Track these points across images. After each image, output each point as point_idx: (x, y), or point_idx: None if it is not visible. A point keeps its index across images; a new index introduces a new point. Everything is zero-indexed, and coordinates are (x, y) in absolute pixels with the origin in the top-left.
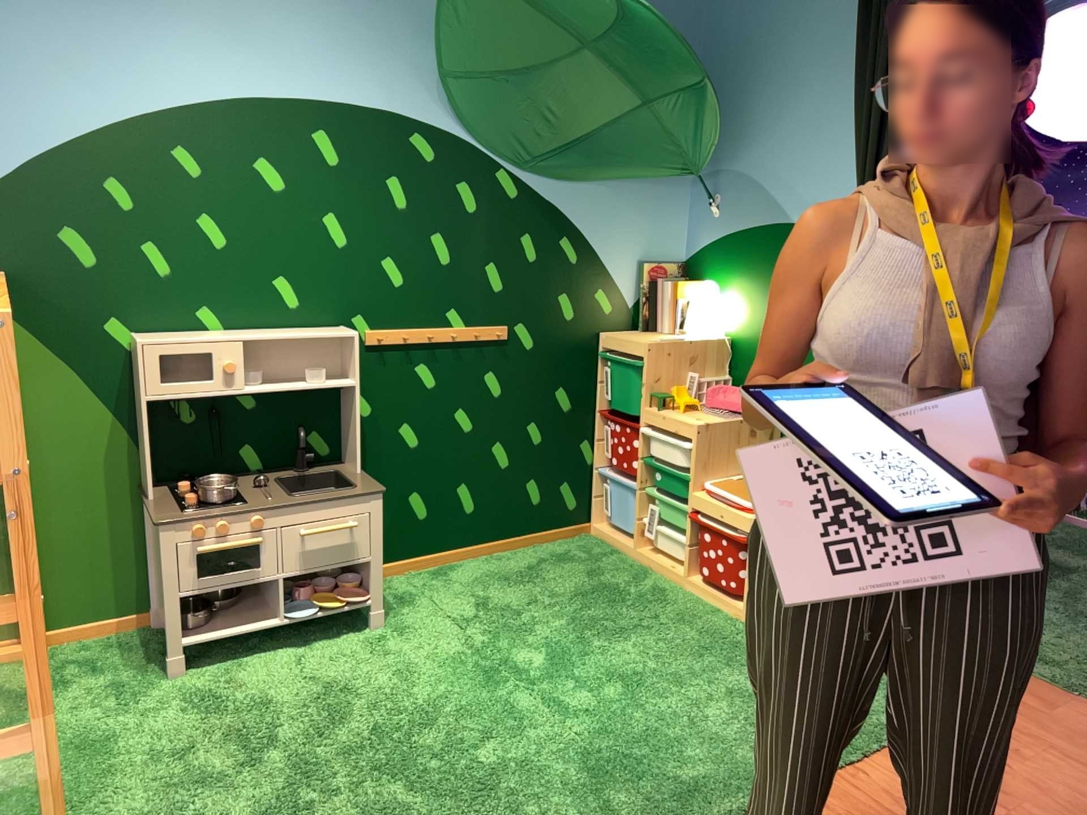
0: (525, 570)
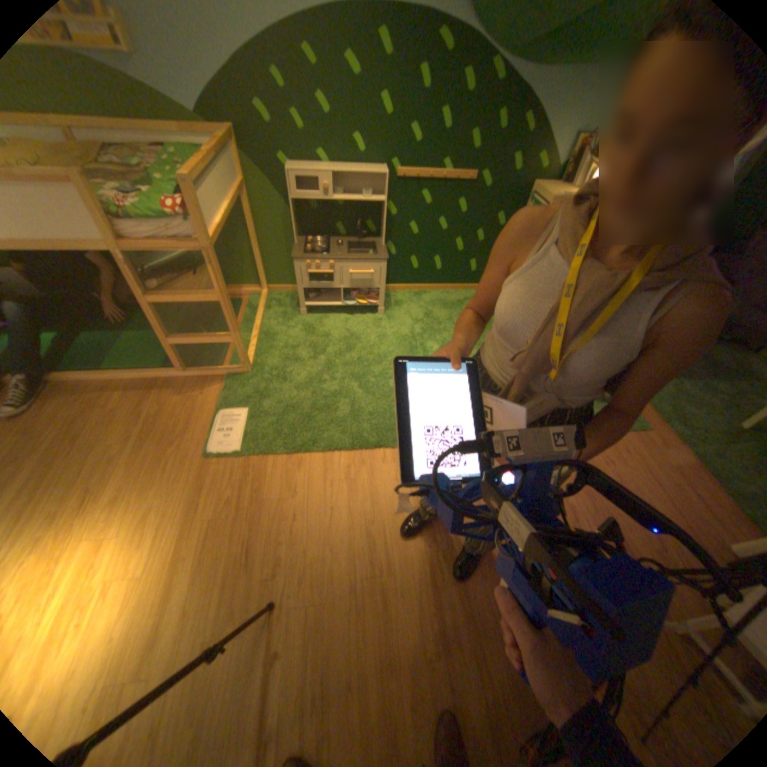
0: (454, 304)
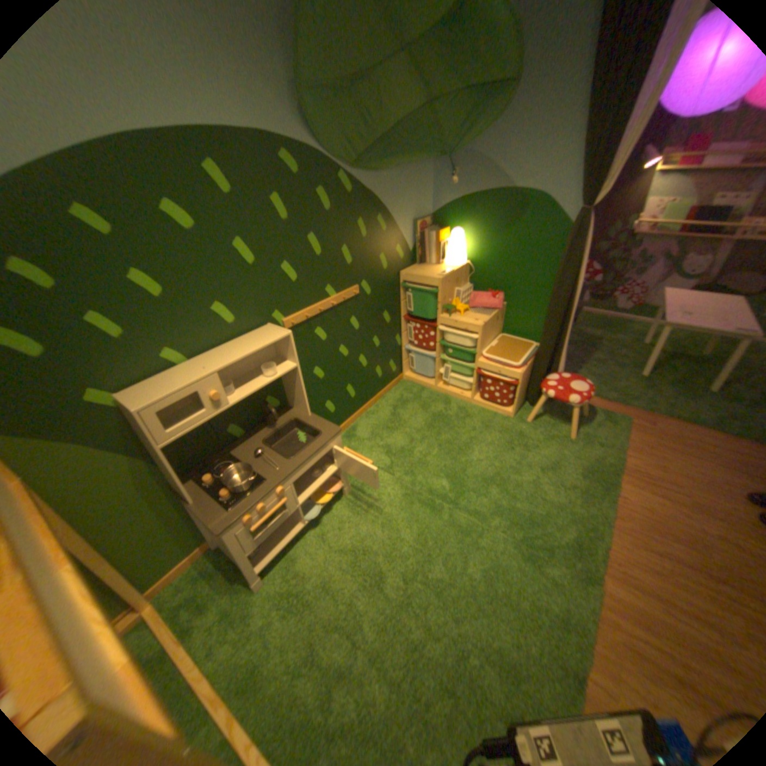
0: (391, 419)
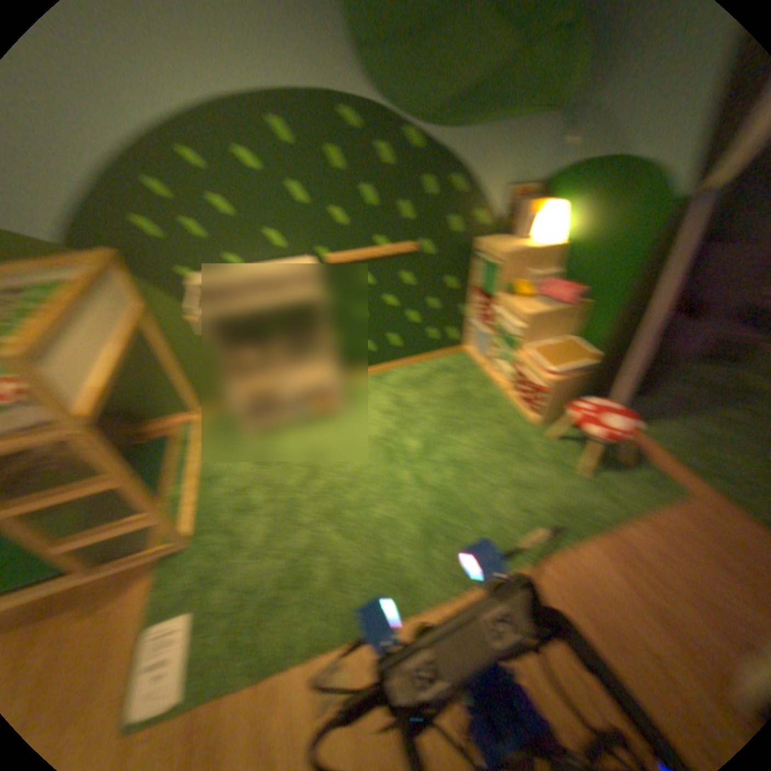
0: (421, 379)
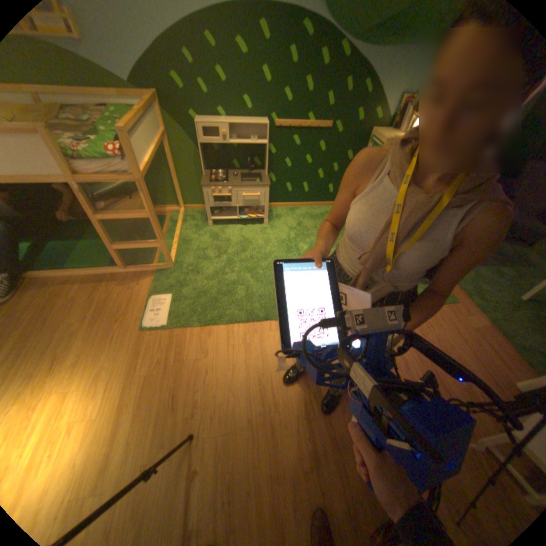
0: (318, 216)
